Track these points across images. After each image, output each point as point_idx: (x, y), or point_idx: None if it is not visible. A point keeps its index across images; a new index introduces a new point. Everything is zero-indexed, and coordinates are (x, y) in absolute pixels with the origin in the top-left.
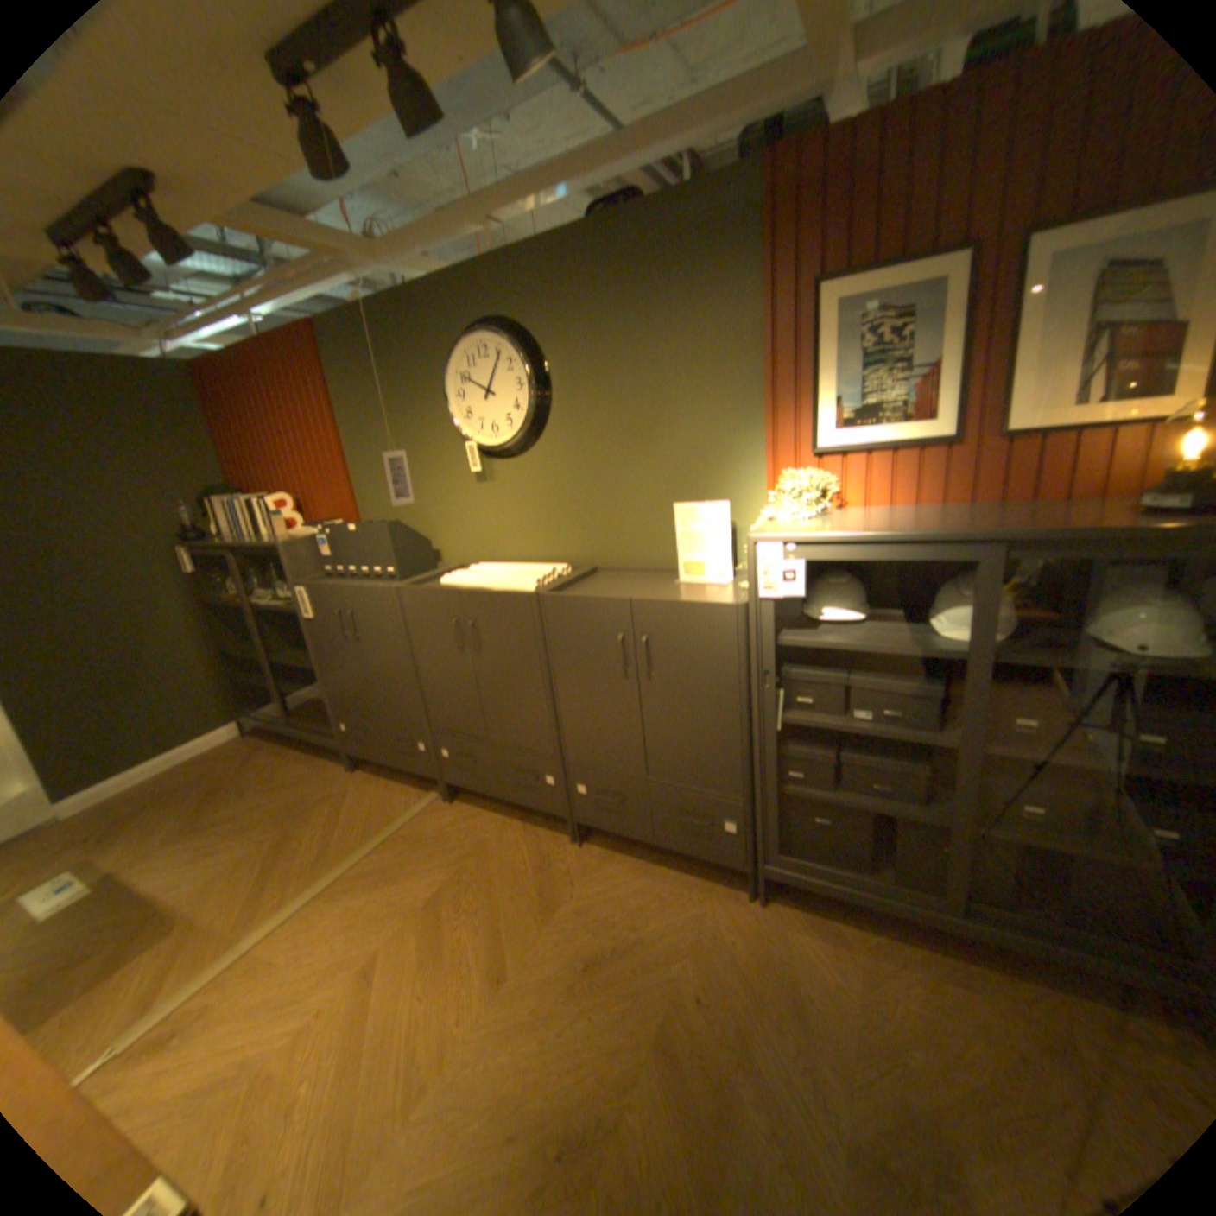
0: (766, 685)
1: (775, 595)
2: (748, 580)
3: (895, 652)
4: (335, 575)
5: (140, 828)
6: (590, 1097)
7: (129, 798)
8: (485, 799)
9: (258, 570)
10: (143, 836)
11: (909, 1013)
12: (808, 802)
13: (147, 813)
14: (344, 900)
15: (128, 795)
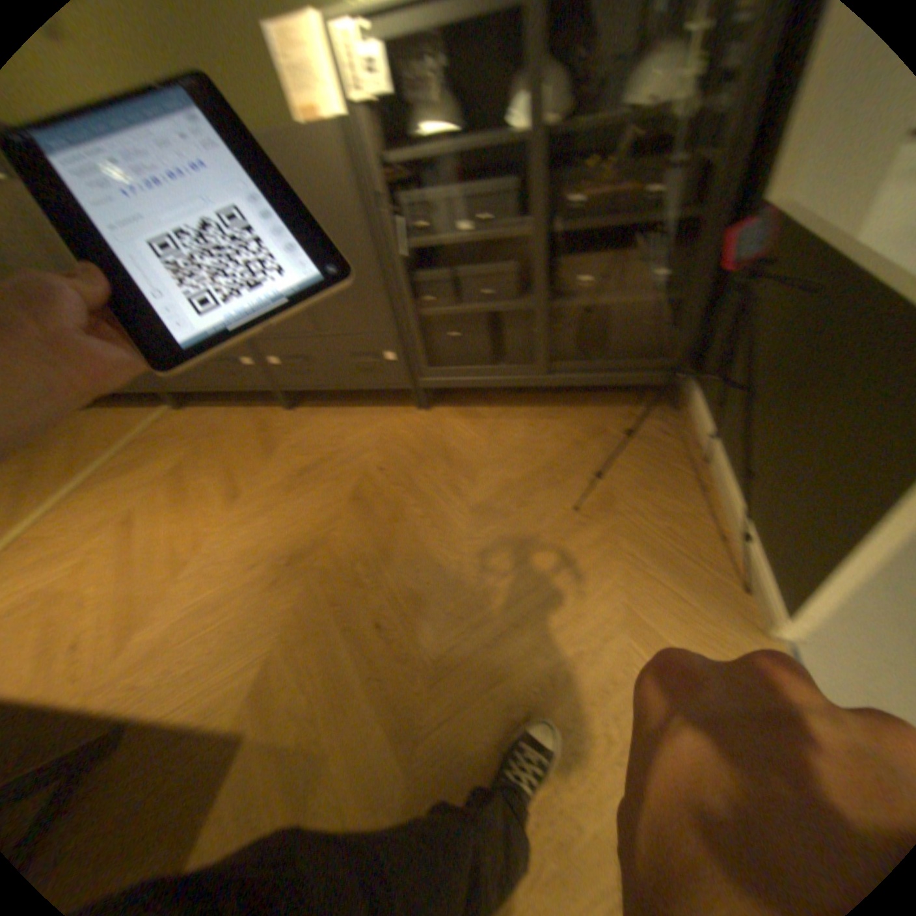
0: (386, 208)
1: (367, 93)
2: (339, 79)
3: (479, 143)
4: None
5: None
6: (312, 531)
7: None
8: (215, 401)
9: None
10: None
11: (518, 438)
12: (444, 319)
13: None
14: (104, 487)
15: None
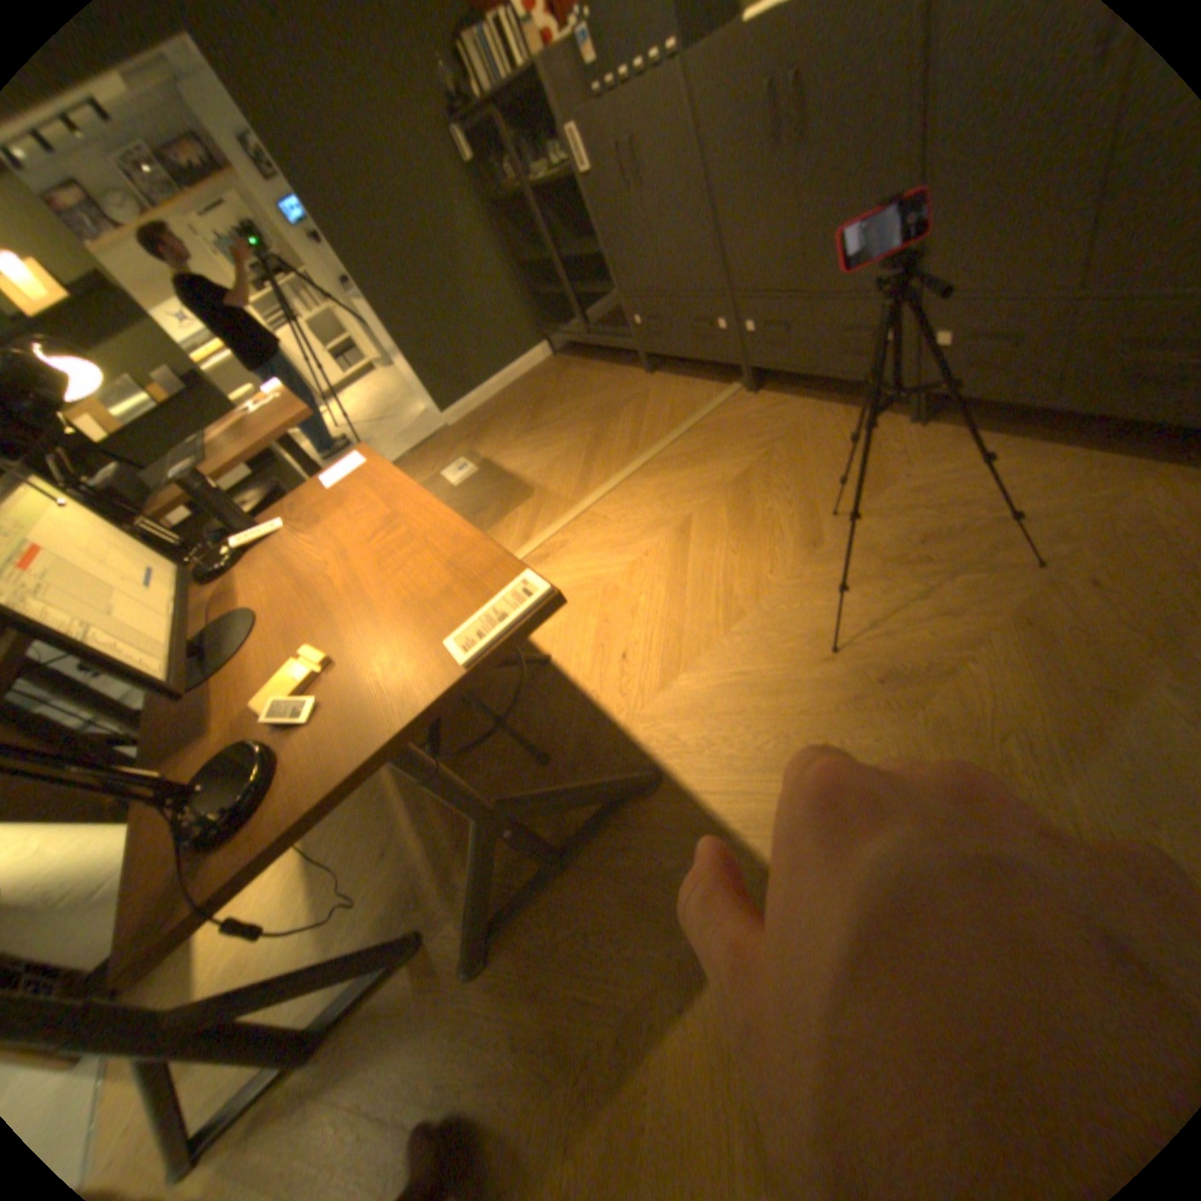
0: None
1: None
2: None
3: None
4: (605, 92)
5: (497, 427)
6: (926, 643)
7: (485, 407)
8: (798, 384)
9: (528, 138)
10: (500, 432)
11: None
12: None
13: (499, 416)
14: (658, 474)
15: (484, 405)
